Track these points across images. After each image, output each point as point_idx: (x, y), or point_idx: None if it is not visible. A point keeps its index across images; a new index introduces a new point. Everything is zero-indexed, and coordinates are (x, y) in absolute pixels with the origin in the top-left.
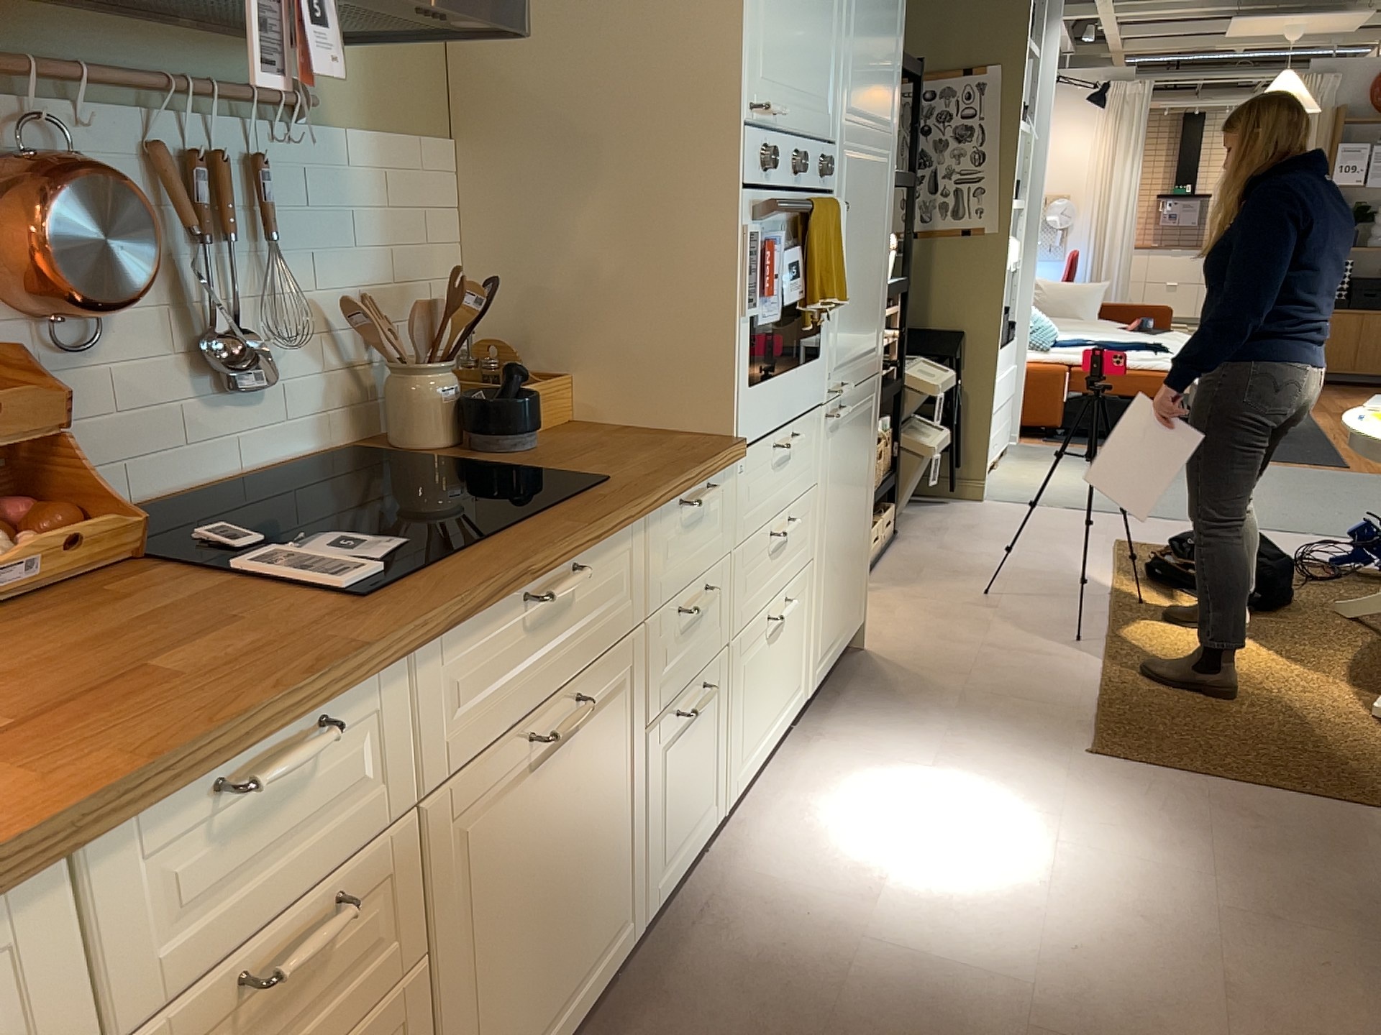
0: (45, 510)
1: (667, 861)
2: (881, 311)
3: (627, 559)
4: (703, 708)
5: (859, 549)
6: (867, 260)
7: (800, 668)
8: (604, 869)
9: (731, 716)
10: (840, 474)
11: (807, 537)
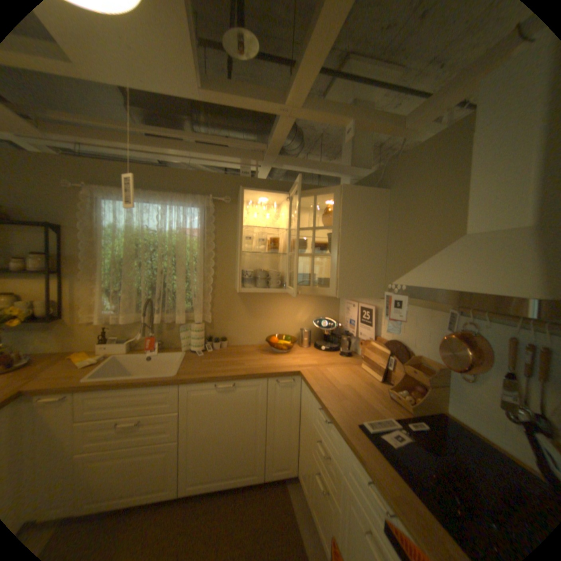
0: (421, 399)
1: None
2: None
3: None
4: None
5: None
6: None
7: None
8: None
9: None
10: None
11: None
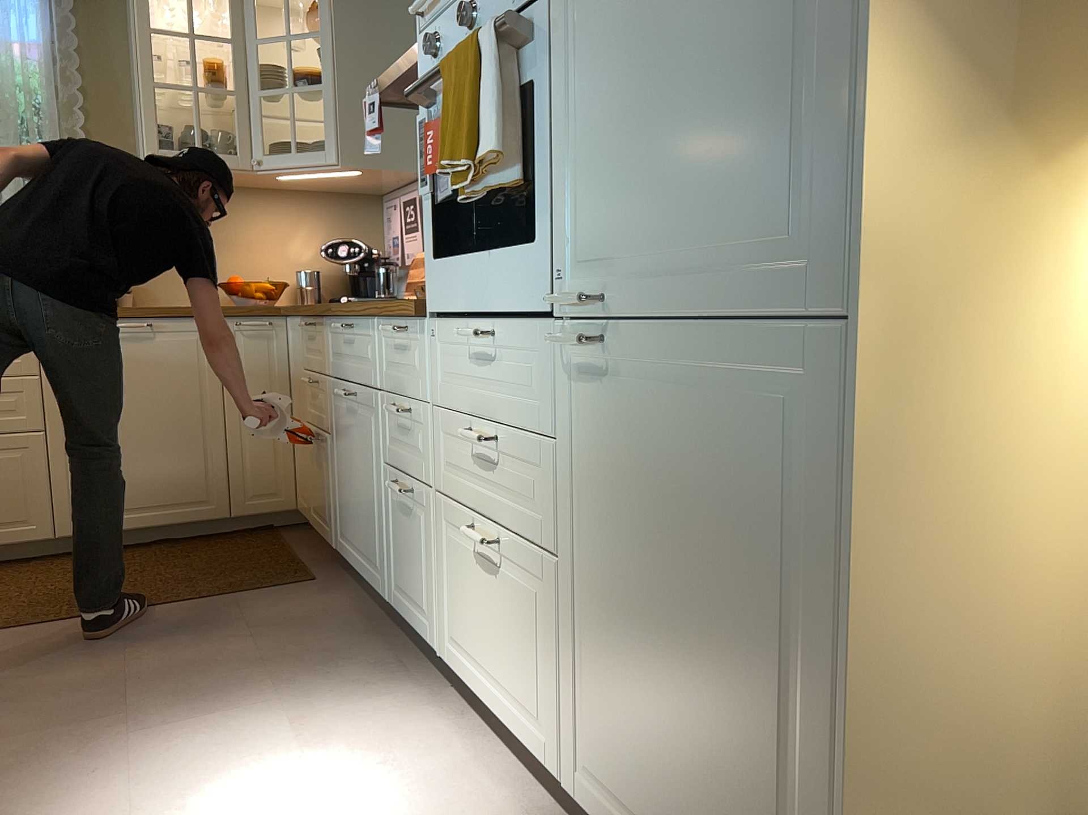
0: None
1: (399, 589)
2: (831, 135)
3: (372, 342)
4: (415, 511)
5: (761, 774)
6: (693, 35)
7: (544, 703)
8: (369, 513)
9: (440, 568)
10: (622, 477)
11: (541, 508)
